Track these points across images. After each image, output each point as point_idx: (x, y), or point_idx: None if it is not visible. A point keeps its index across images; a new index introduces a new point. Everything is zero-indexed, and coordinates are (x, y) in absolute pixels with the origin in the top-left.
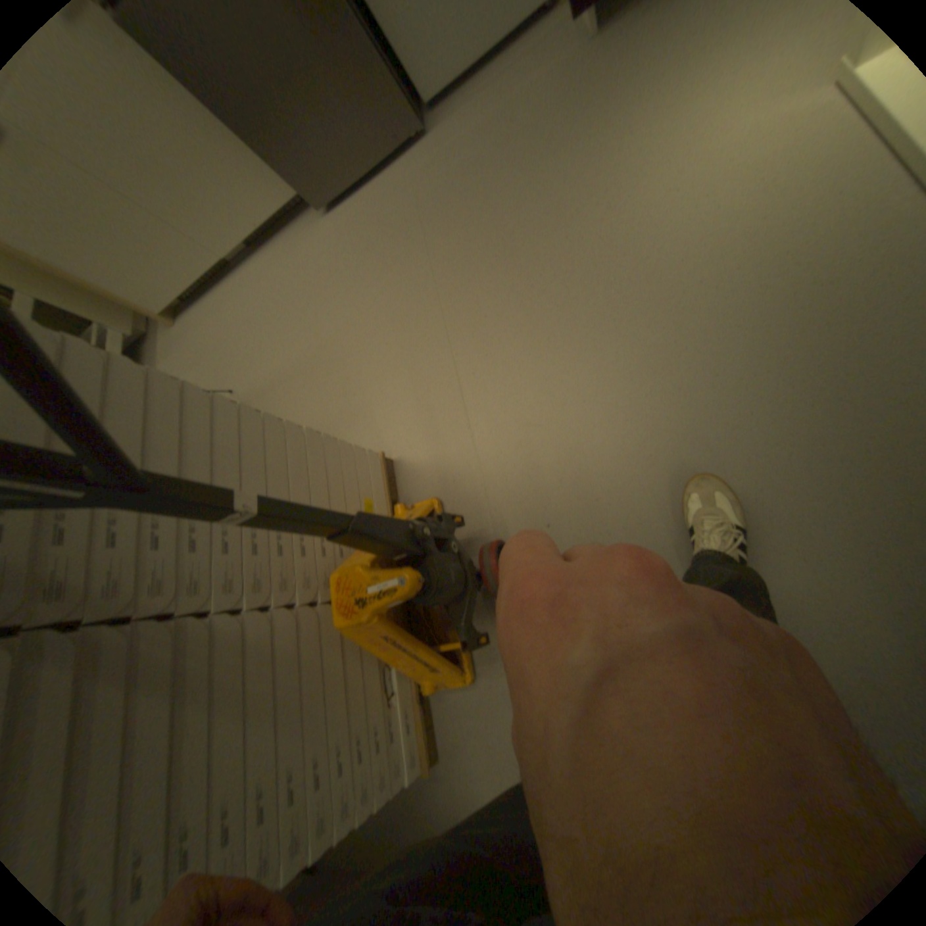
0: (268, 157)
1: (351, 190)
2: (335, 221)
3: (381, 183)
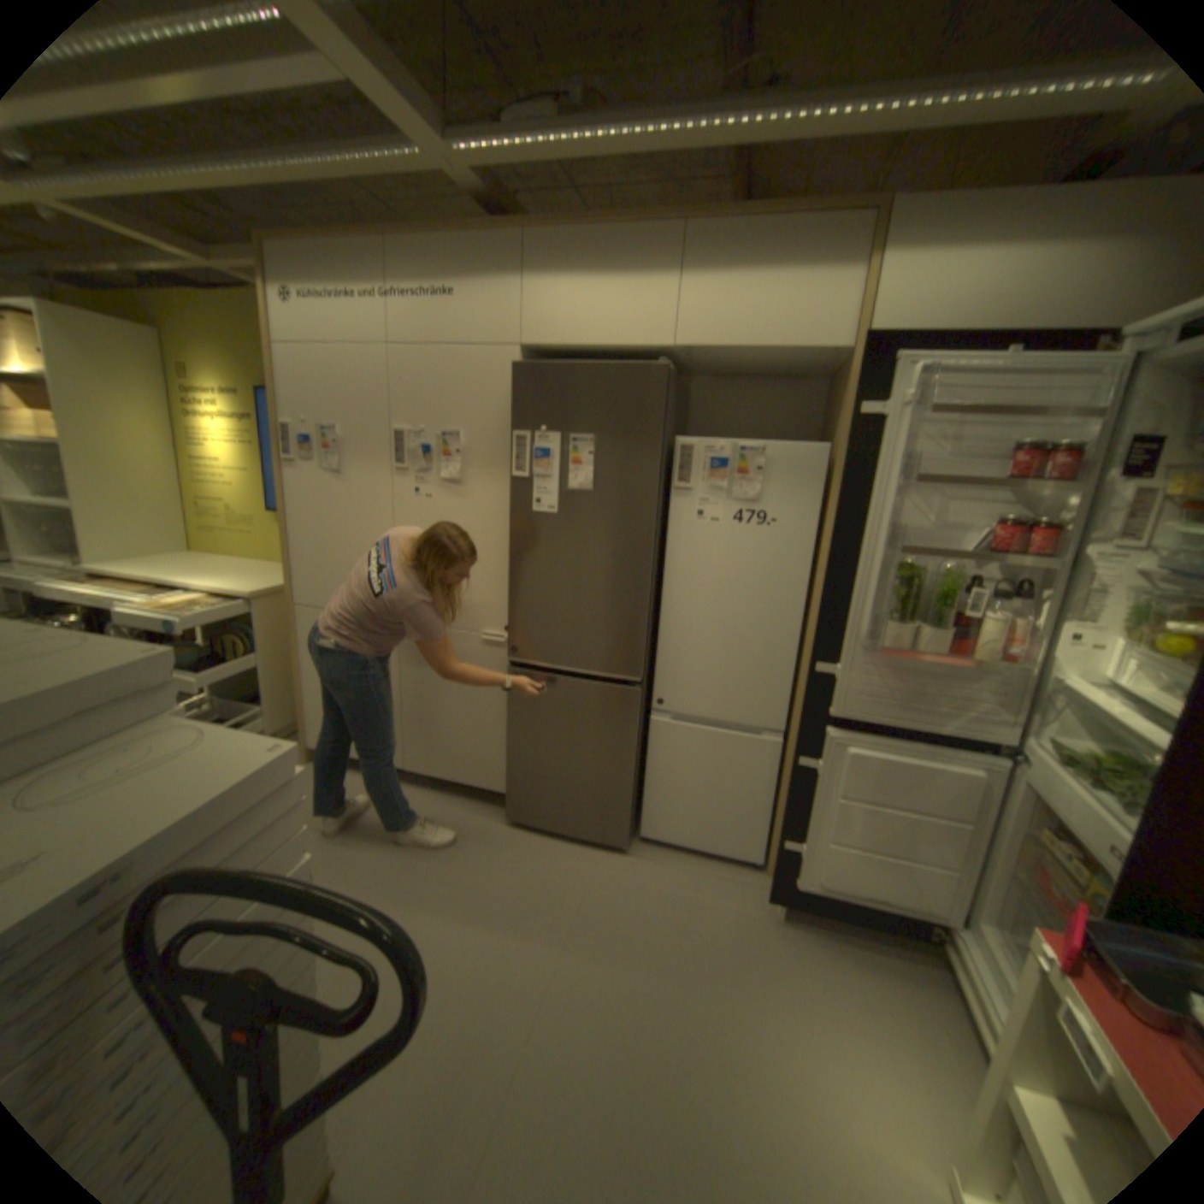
0: (512, 769)
1: (542, 832)
2: (510, 840)
3: (567, 853)
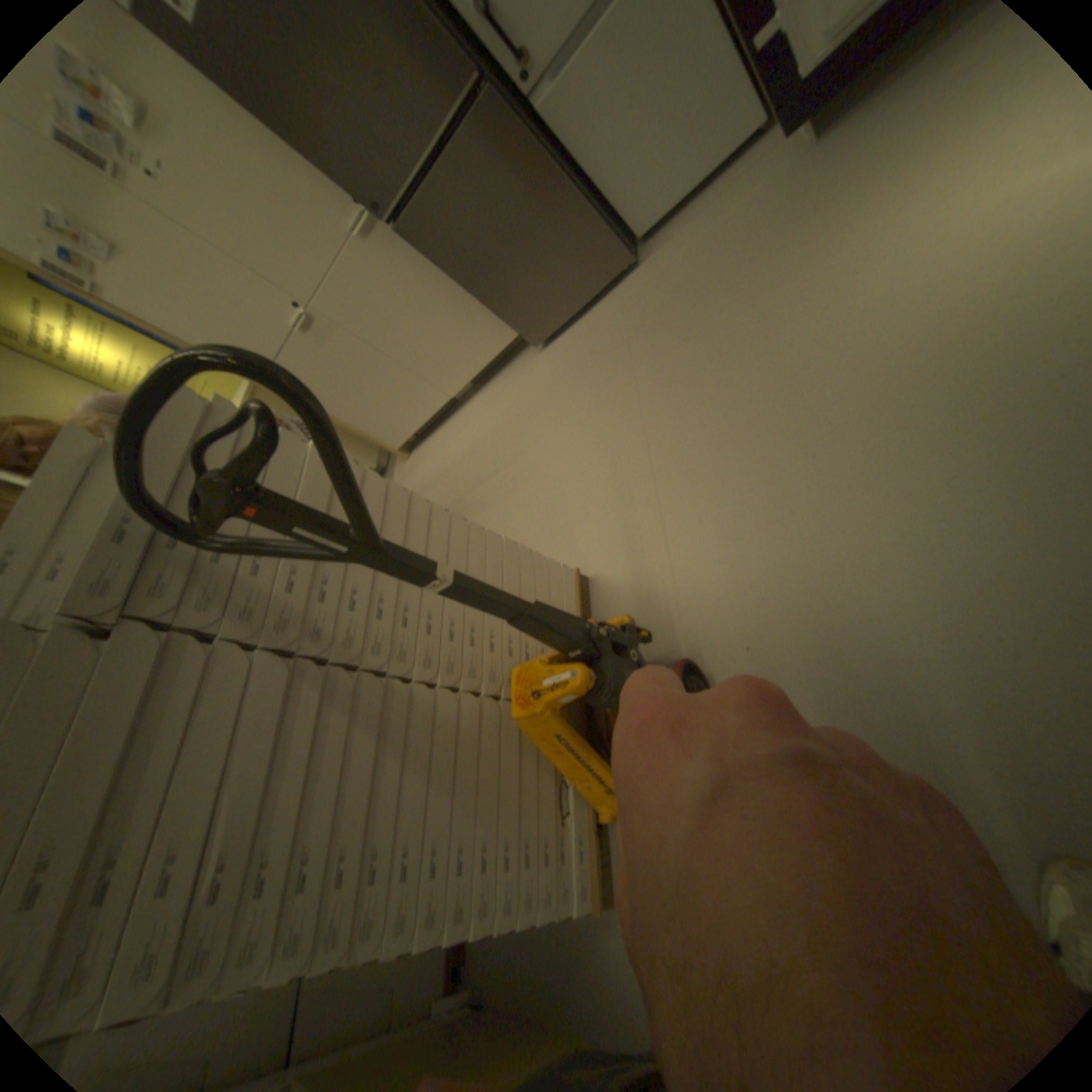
0: (497, 306)
1: (567, 323)
2: (551, 353)
3: (595, 313)
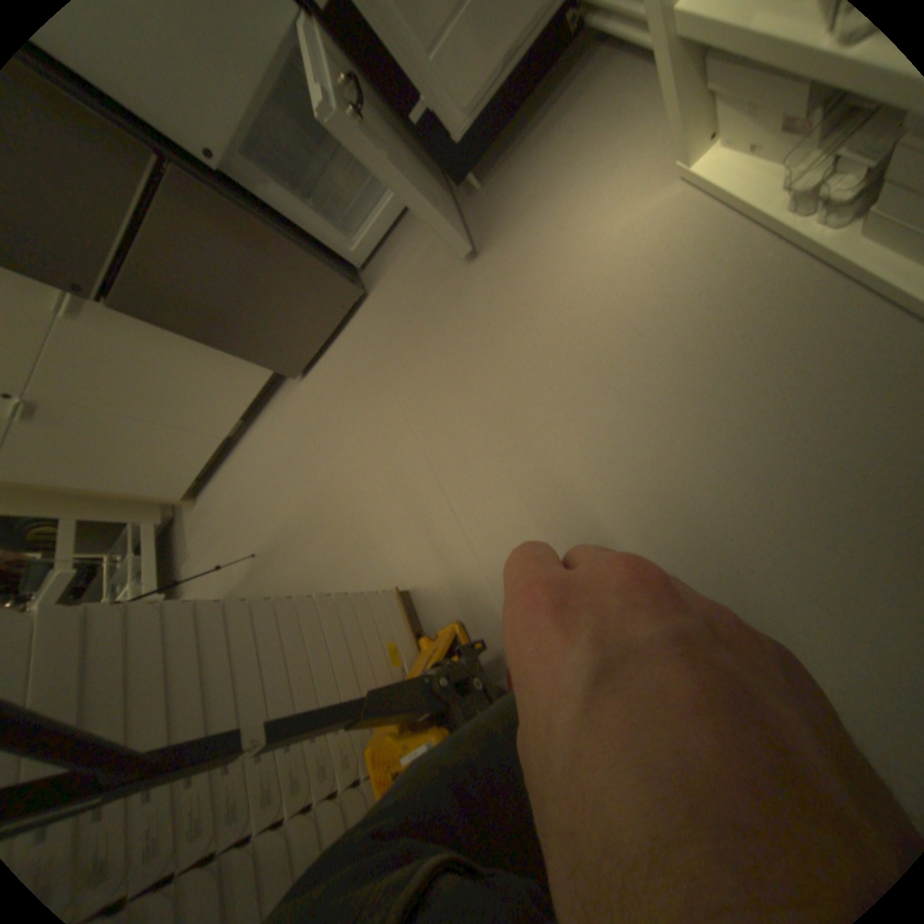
0: (245, 354)
1: (319, 354)
2: (312, 382)
3: (342, 342)
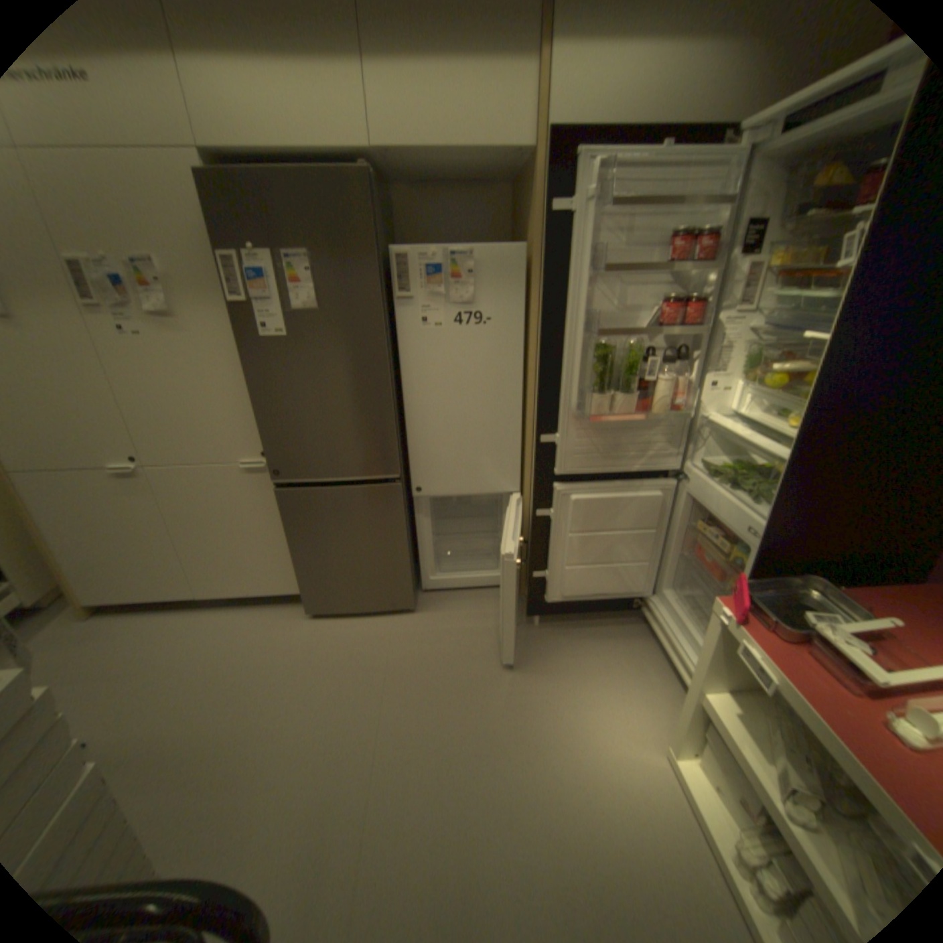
0: (301, 574)
1: (340, 615)
2: (314, 630)
3: (366, 626)
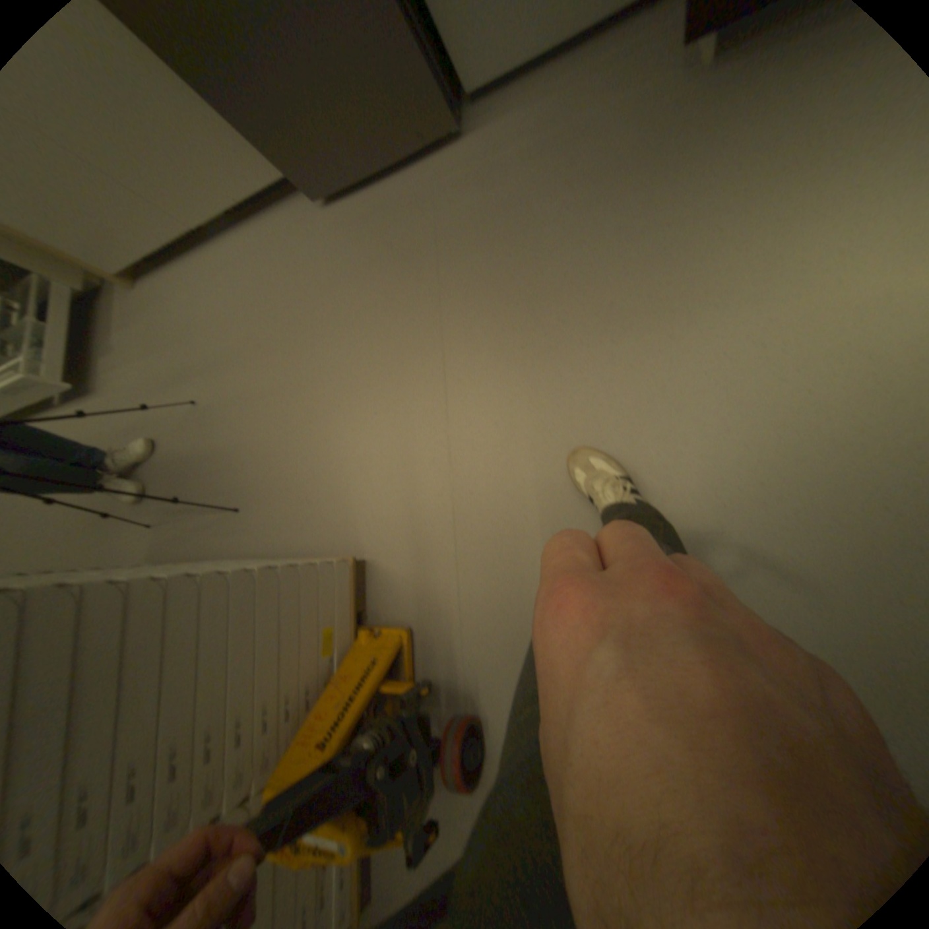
0: (254, 134)
1: (359, 184)
2: (335, 221)
3: (397, 187)
